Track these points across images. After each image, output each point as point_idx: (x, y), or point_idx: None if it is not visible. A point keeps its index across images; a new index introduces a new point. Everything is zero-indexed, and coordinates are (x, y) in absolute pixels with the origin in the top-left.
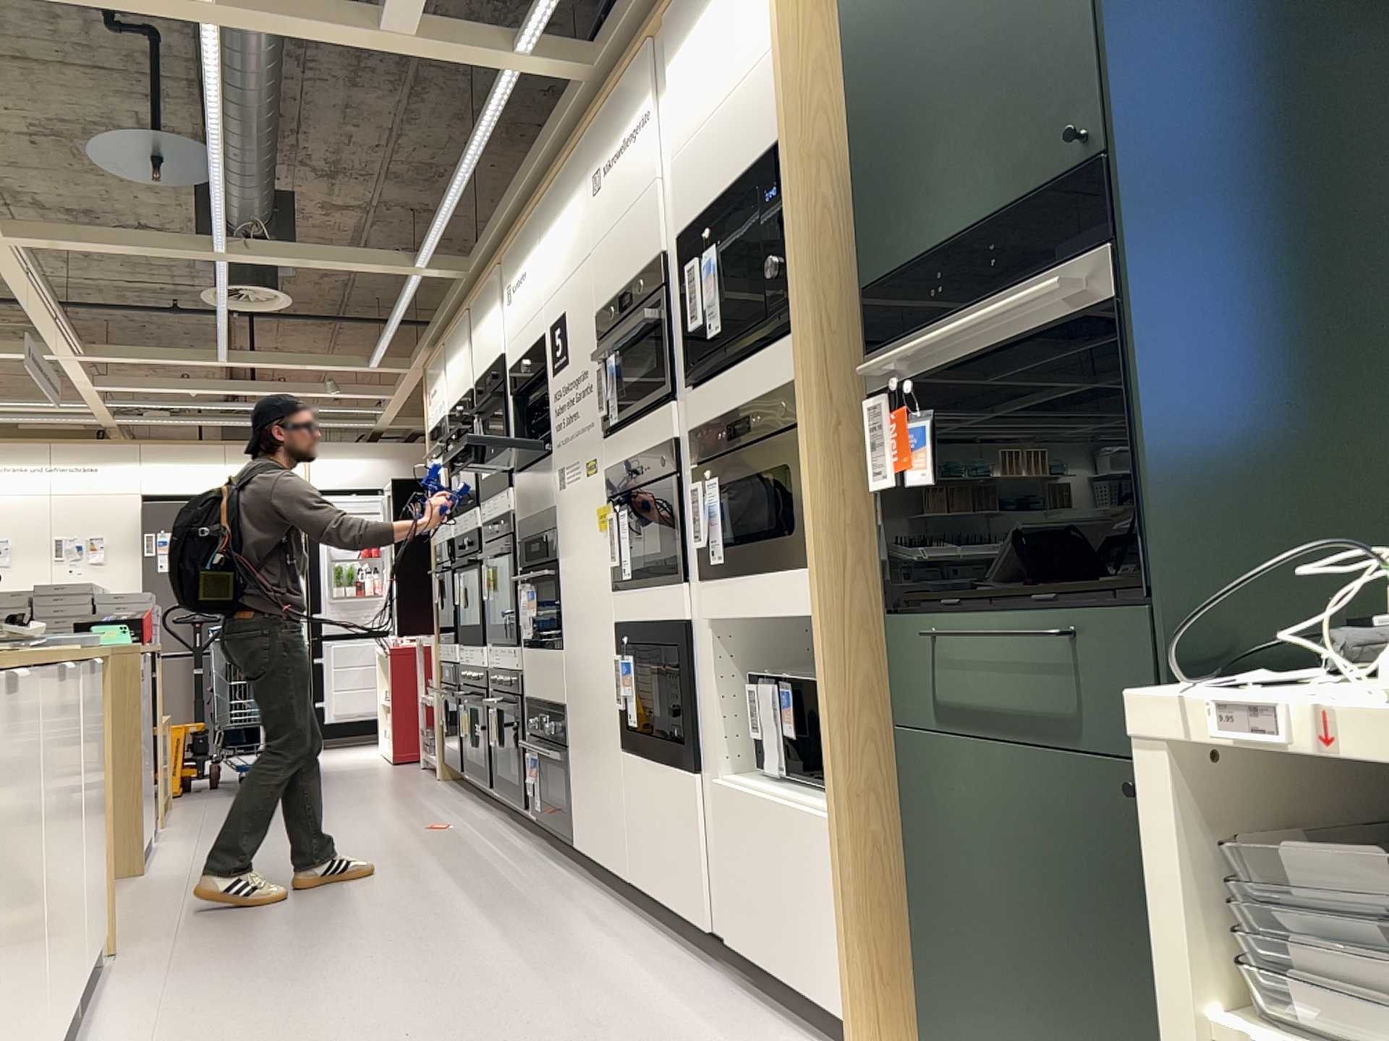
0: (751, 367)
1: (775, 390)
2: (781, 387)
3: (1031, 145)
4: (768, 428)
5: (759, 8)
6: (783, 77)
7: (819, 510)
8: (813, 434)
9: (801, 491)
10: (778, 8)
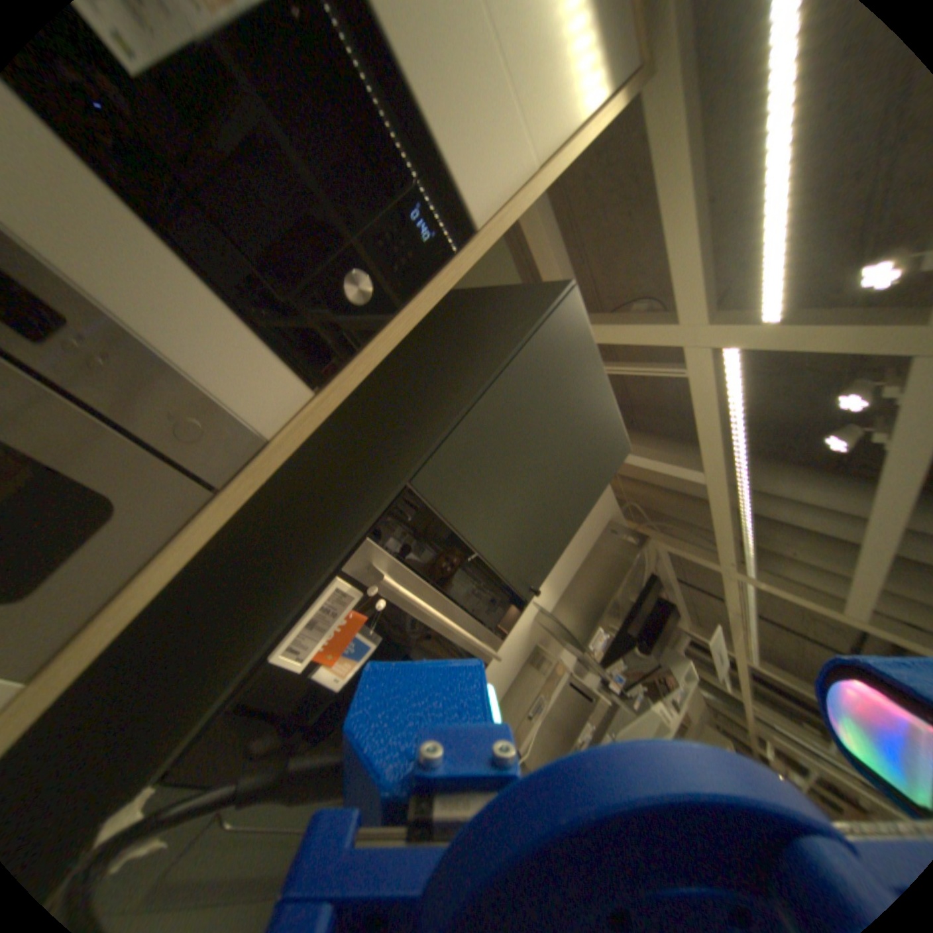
0: (149, 264)
1: (181, 379)
2: (202, 394)
3: (523, 562)
4: (80, 383)
5: (560, 94)
6: (520, 203)
7: (120, 616)
8: (211, 522)
9: (86, 557)
10: (564, 160)
